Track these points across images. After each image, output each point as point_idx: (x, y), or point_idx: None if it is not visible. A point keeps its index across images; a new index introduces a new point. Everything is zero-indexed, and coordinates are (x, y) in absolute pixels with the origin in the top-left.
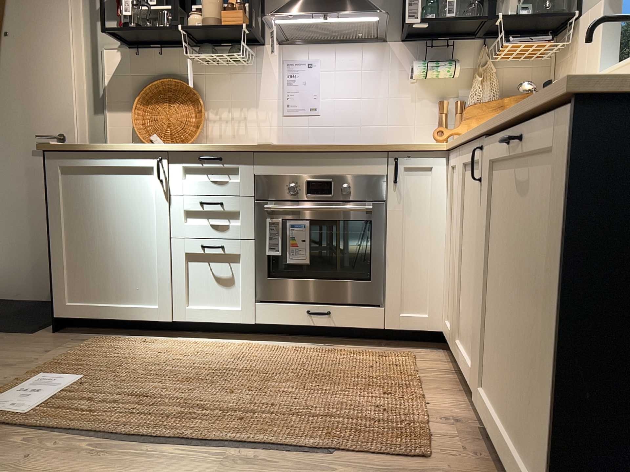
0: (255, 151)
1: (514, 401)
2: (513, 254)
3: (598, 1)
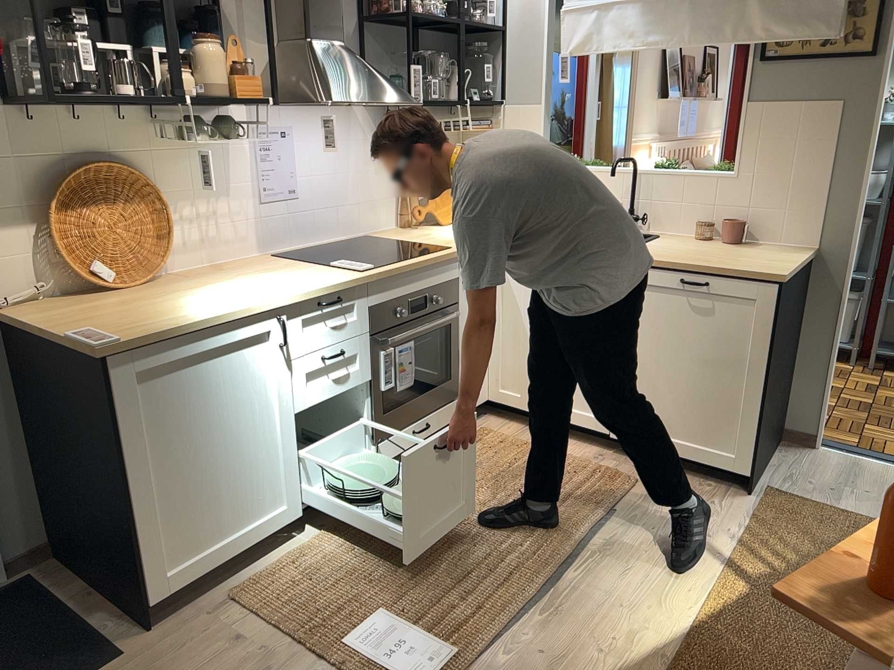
0: (371, 280)
1: (681, 422)
2: (676, 342)
3: (535, 103)
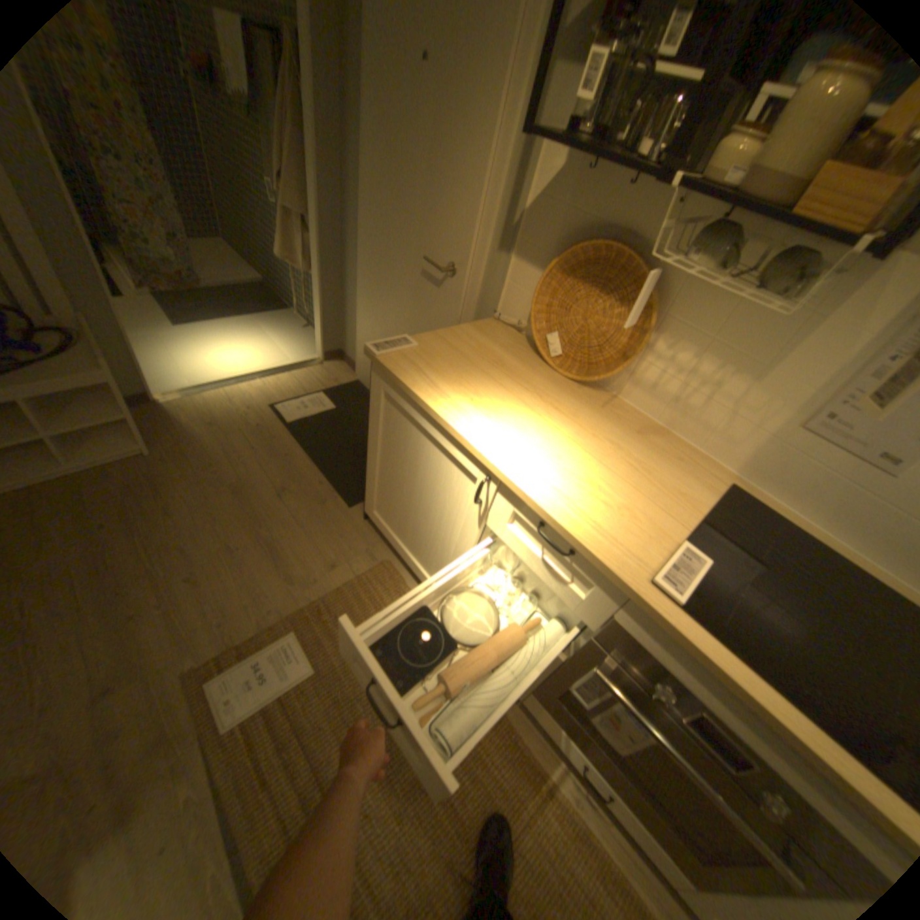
0: (639, 602)
1: None
2: None
3: None
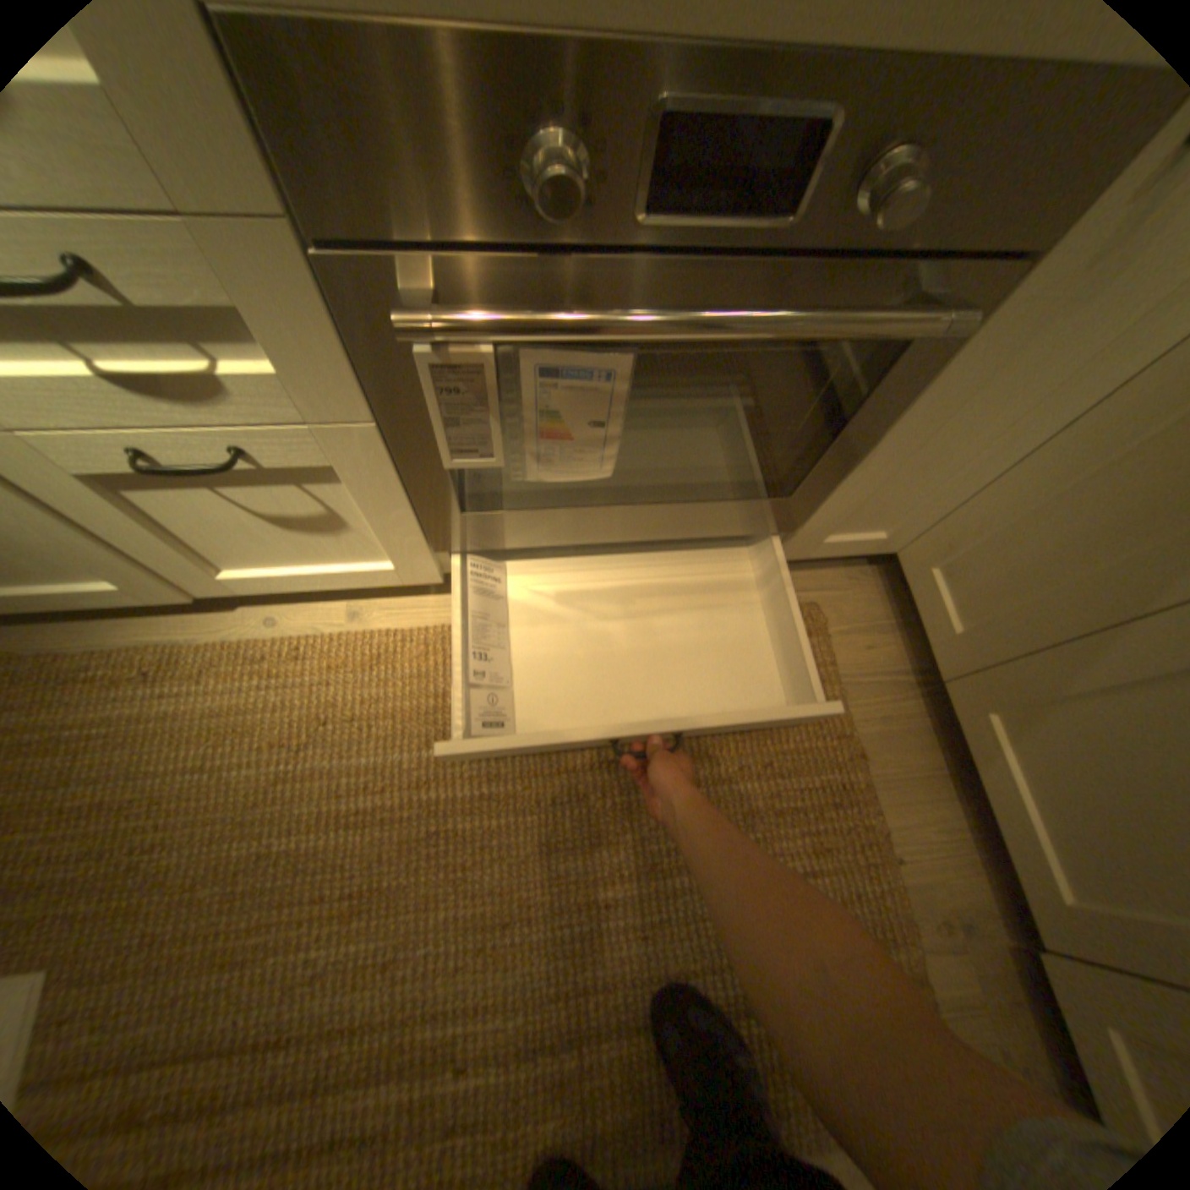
0: None
1: None
2: None
3: None
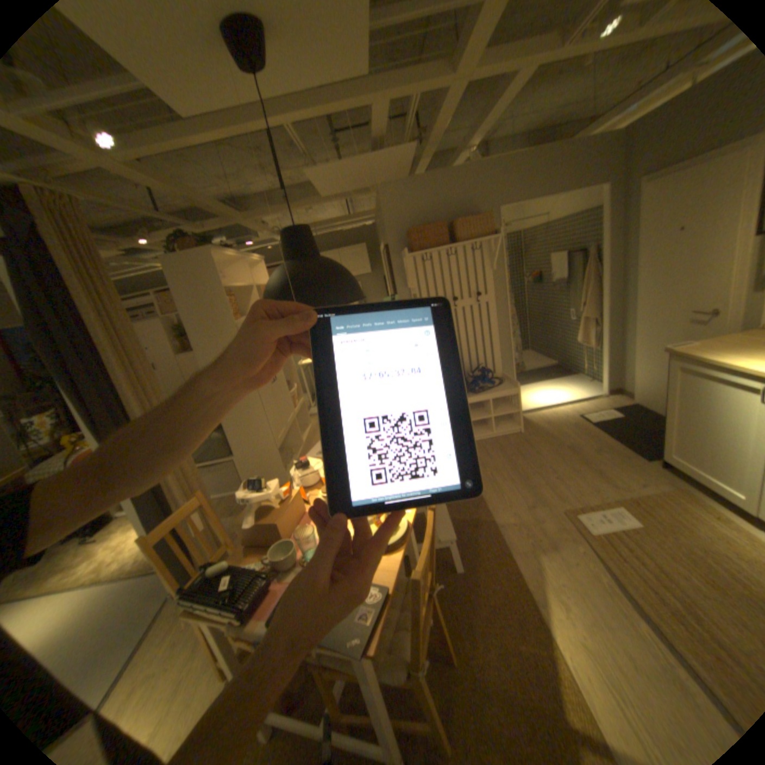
0: None
1: None
2: None
3: None
